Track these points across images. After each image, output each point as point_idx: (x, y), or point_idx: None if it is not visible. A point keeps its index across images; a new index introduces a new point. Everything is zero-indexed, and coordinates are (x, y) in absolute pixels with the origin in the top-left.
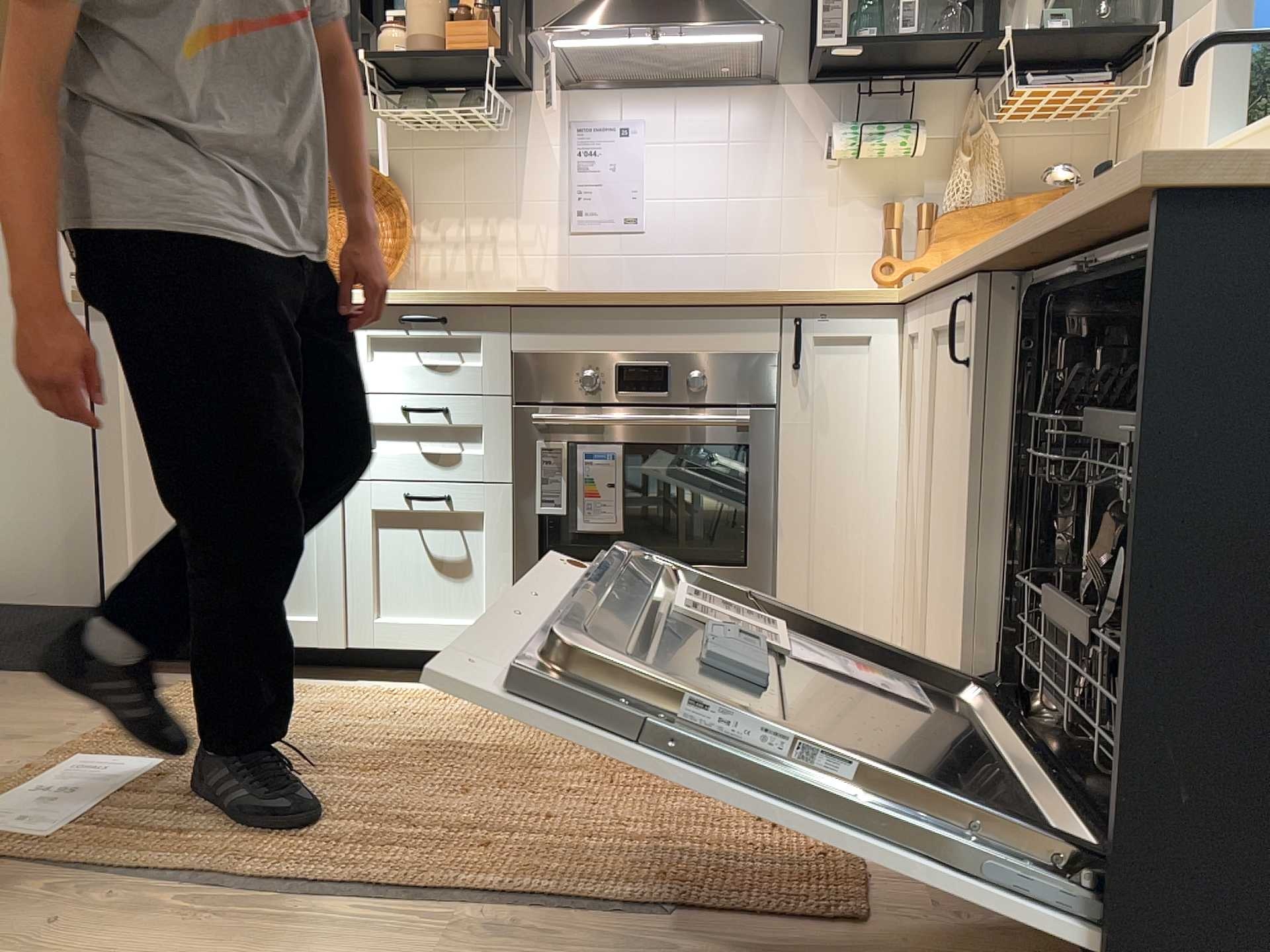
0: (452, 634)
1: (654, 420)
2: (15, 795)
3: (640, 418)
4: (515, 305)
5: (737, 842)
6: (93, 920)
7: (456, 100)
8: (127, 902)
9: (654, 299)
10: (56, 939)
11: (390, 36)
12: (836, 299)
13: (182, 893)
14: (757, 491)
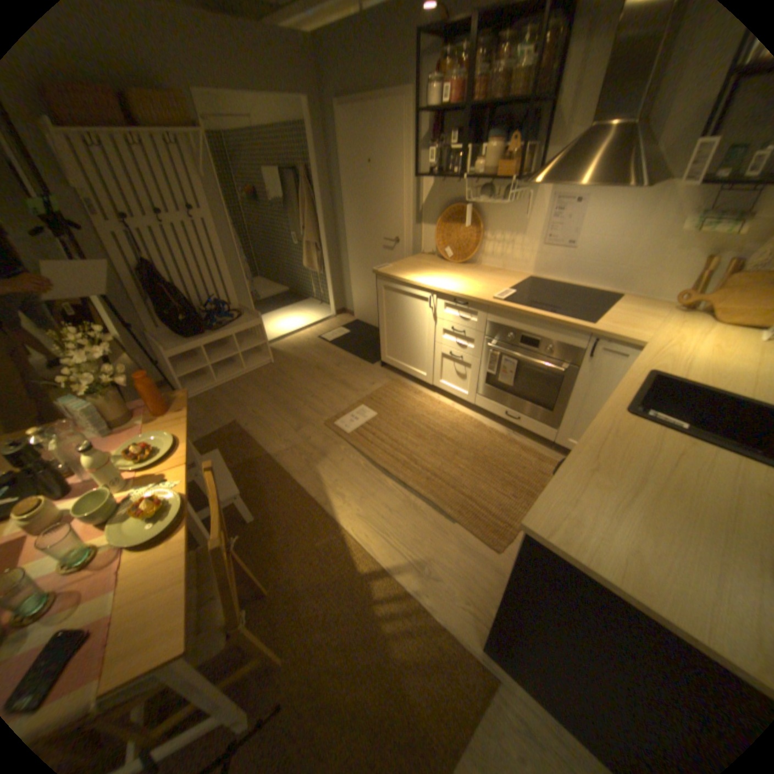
0: (458, 392)
1: (527, 359)
2: (348, 412)
3: (521, 358)
4: (489, 305)
5: (487, 505)
6: (349, 458)
7: (509, 178)
8: (356, 456)
9: (538, 317)
10: (342, 461)
11: (483, 156)
12: (615, 337)
13: (365, 459)
14: (562, 390)
